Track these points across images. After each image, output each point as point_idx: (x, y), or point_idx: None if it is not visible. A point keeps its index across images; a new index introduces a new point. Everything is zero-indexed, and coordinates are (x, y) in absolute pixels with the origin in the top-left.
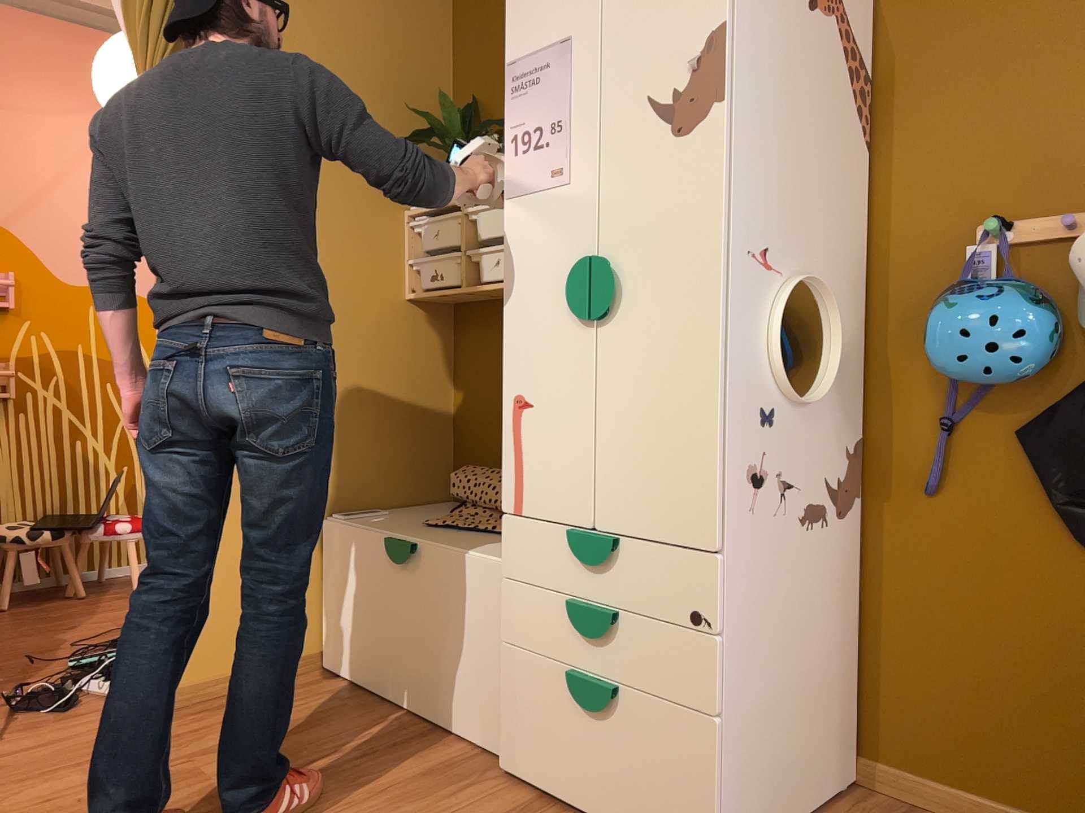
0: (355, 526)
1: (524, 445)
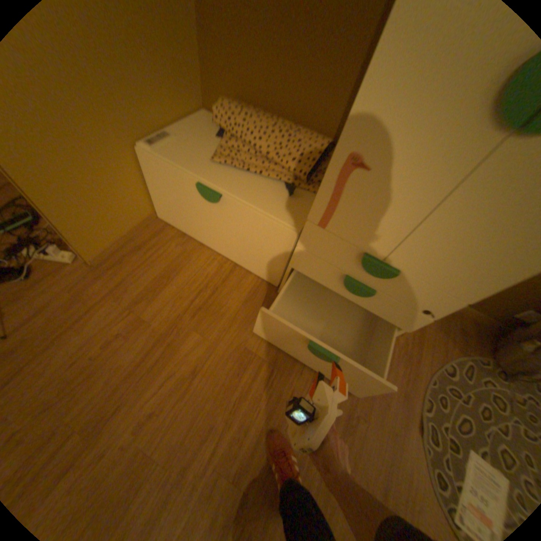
0: (165, 160)
1: (347, 193)
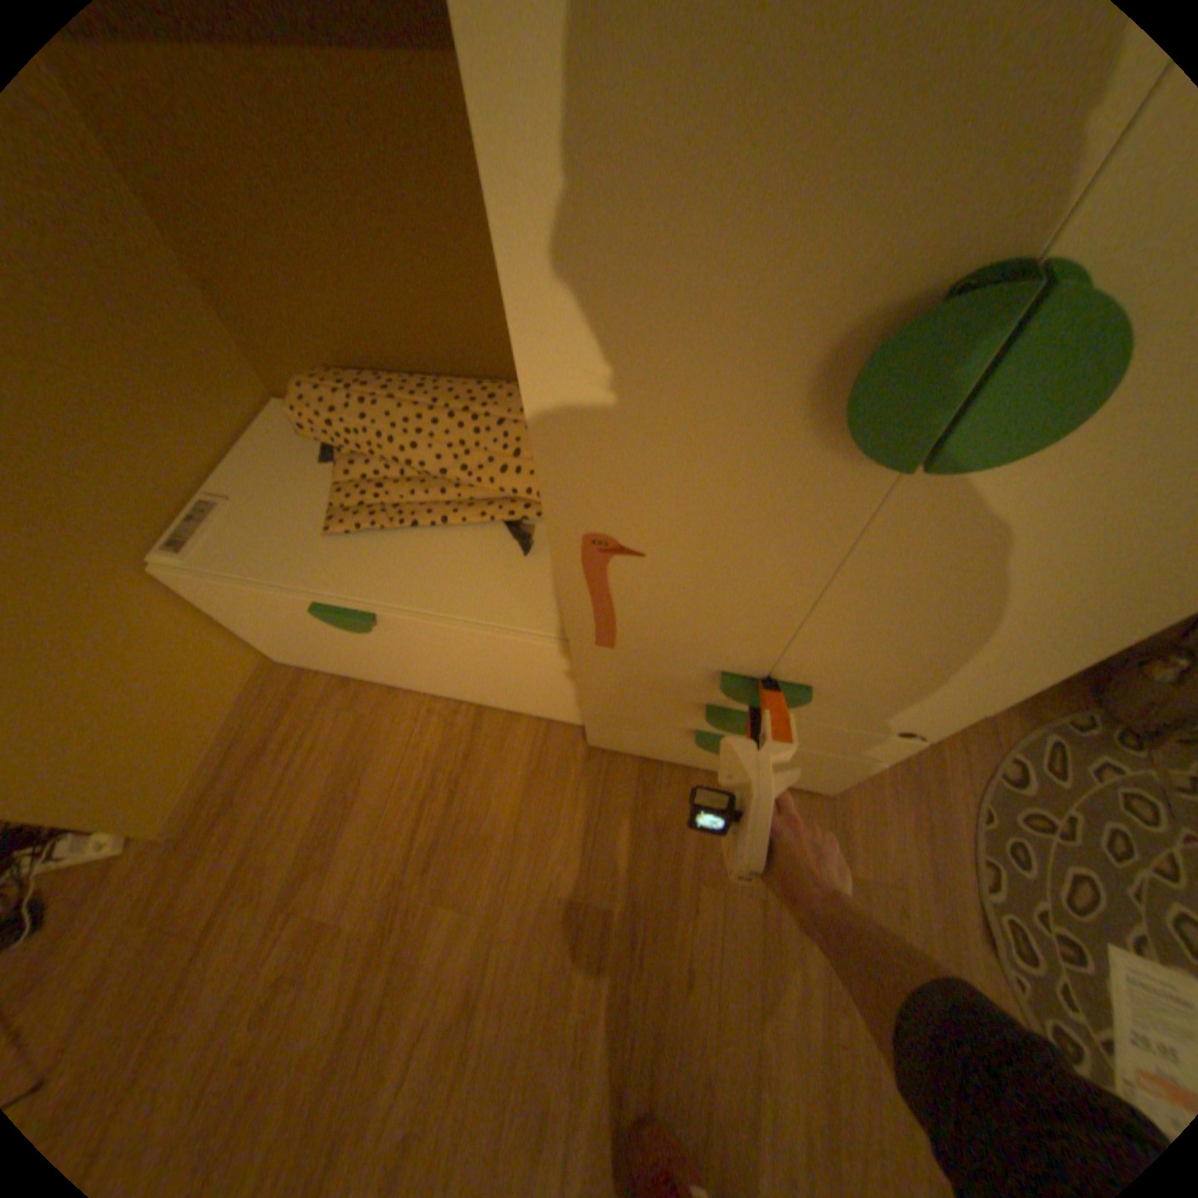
0: (221, 576)
1: (621, 594)
